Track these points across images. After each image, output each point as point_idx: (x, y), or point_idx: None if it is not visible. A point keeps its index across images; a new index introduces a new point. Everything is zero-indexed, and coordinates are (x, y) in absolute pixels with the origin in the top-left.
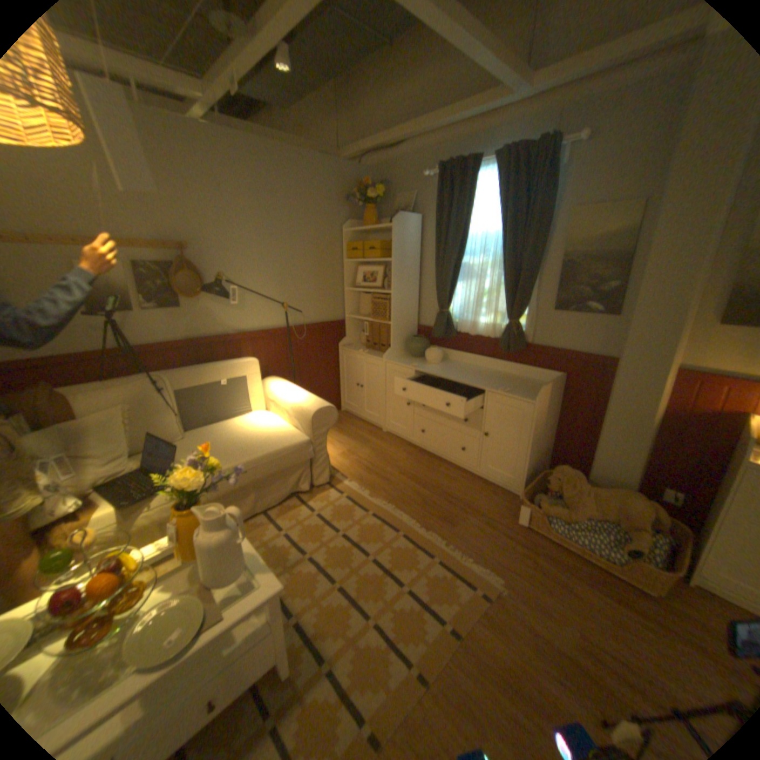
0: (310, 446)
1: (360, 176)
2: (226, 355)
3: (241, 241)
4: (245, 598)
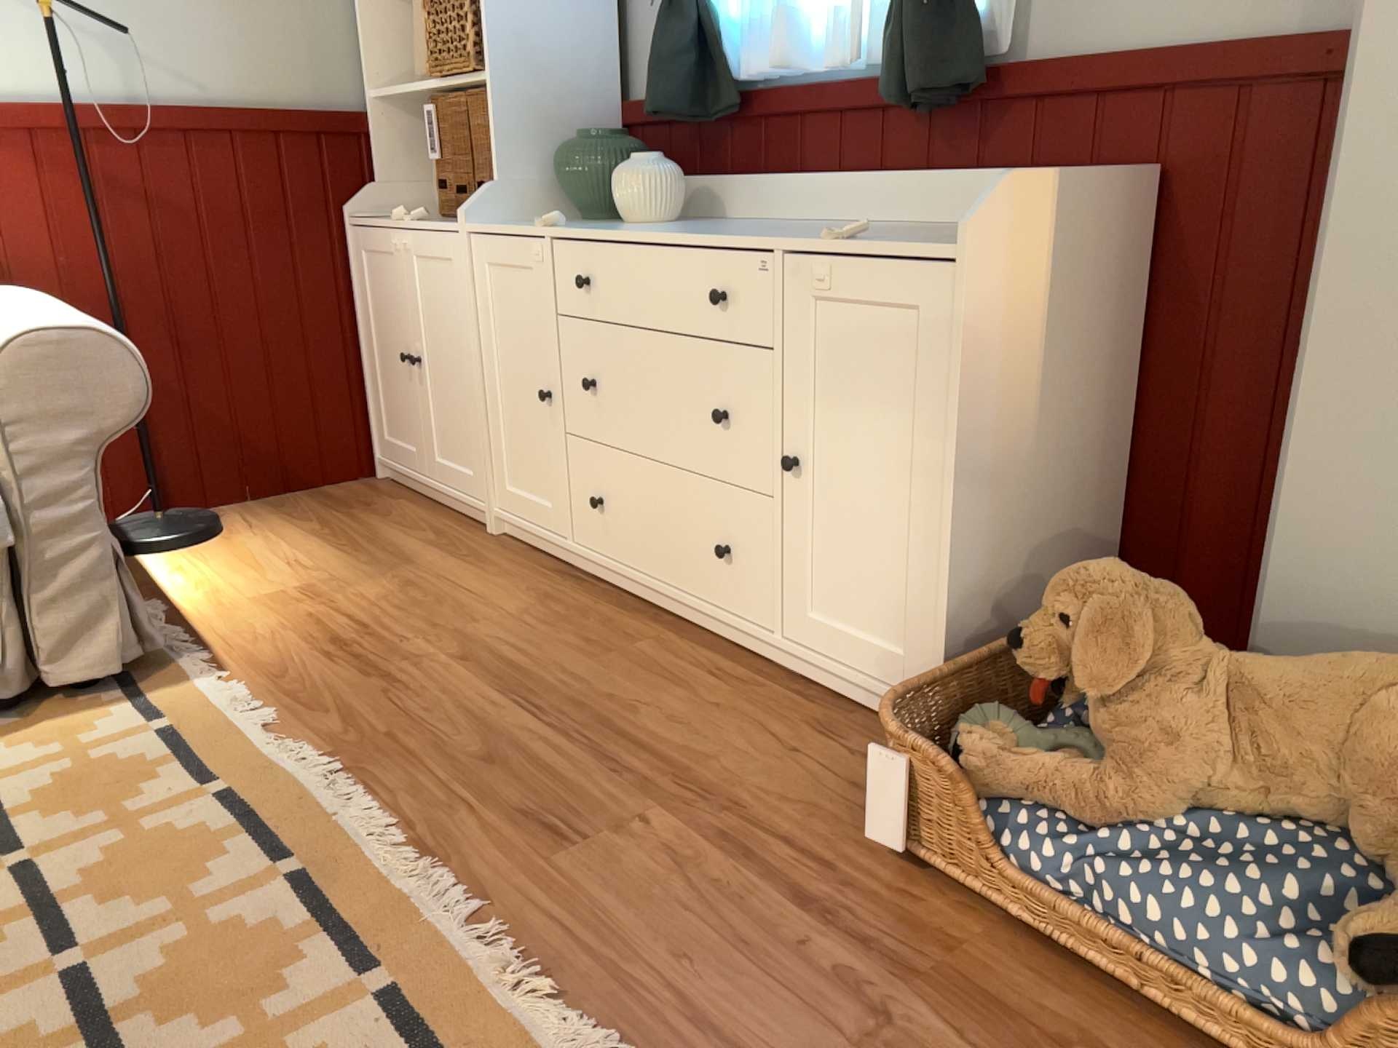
0: None
1: None
2: None
3: None
4: None
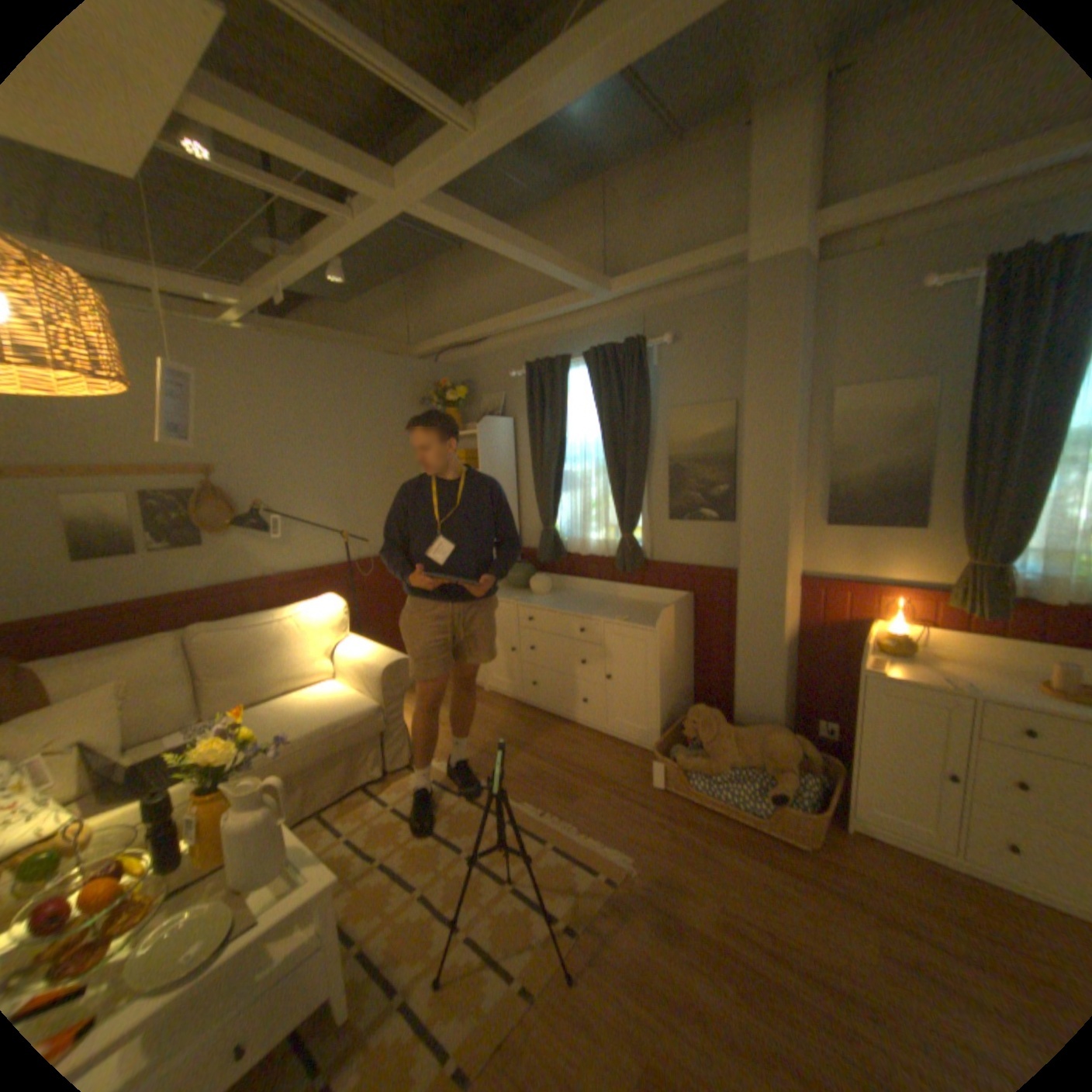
0: (380, 716)
1: (436, 376)
2: (262, 606)
3: (284, 460)
4: (287, 900)
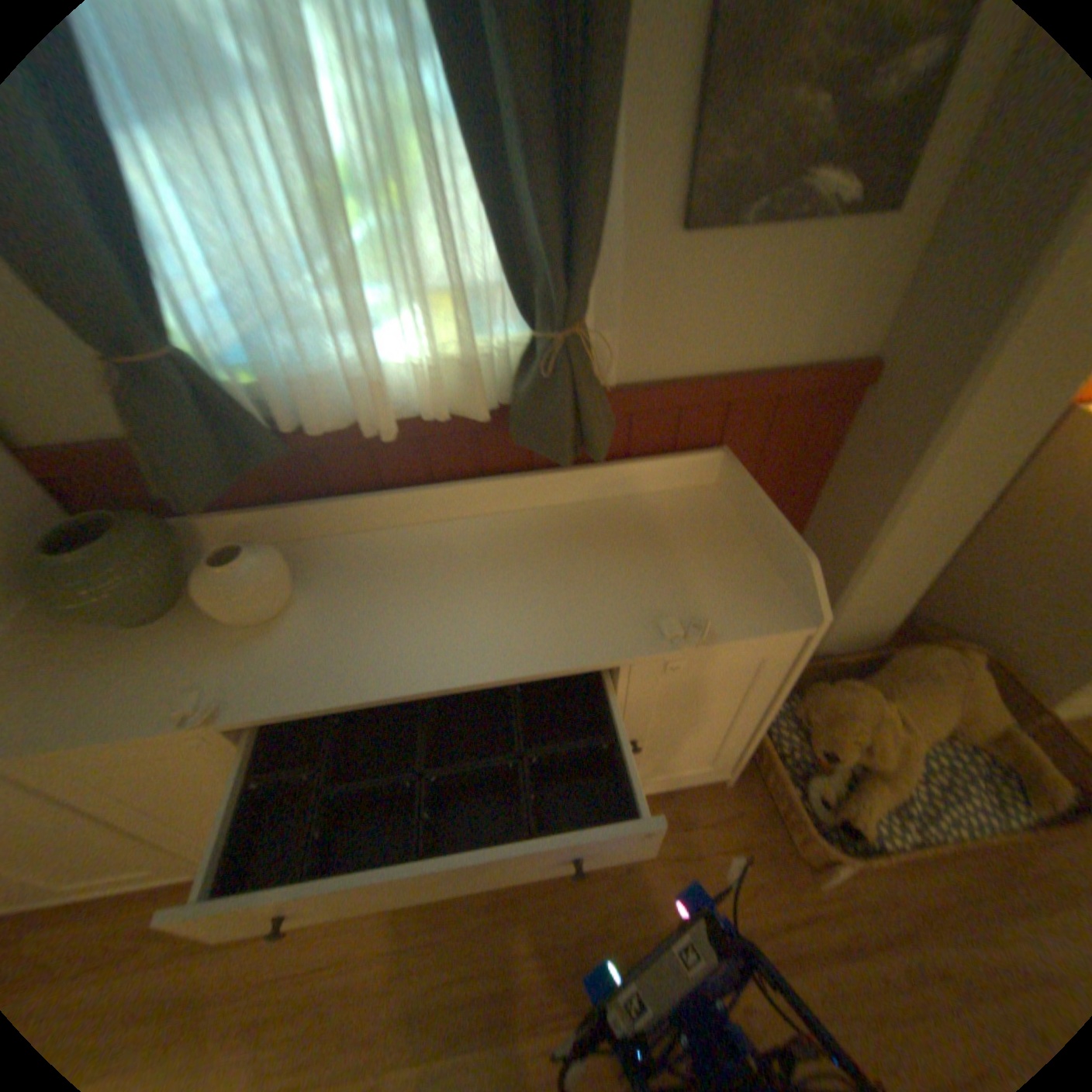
0: None
1: None
2: None
3: None
4: None
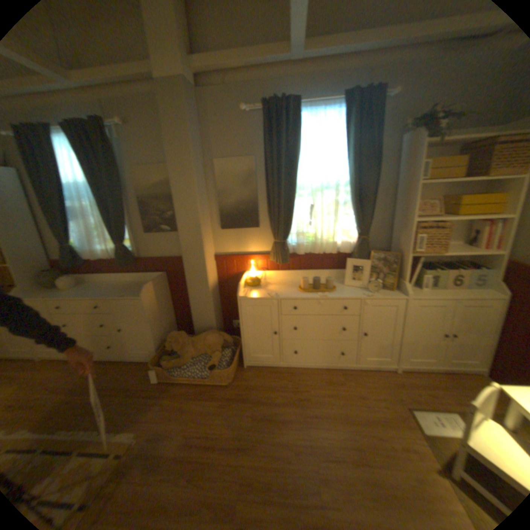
0: None
1: None
2: None
3: None
4: None
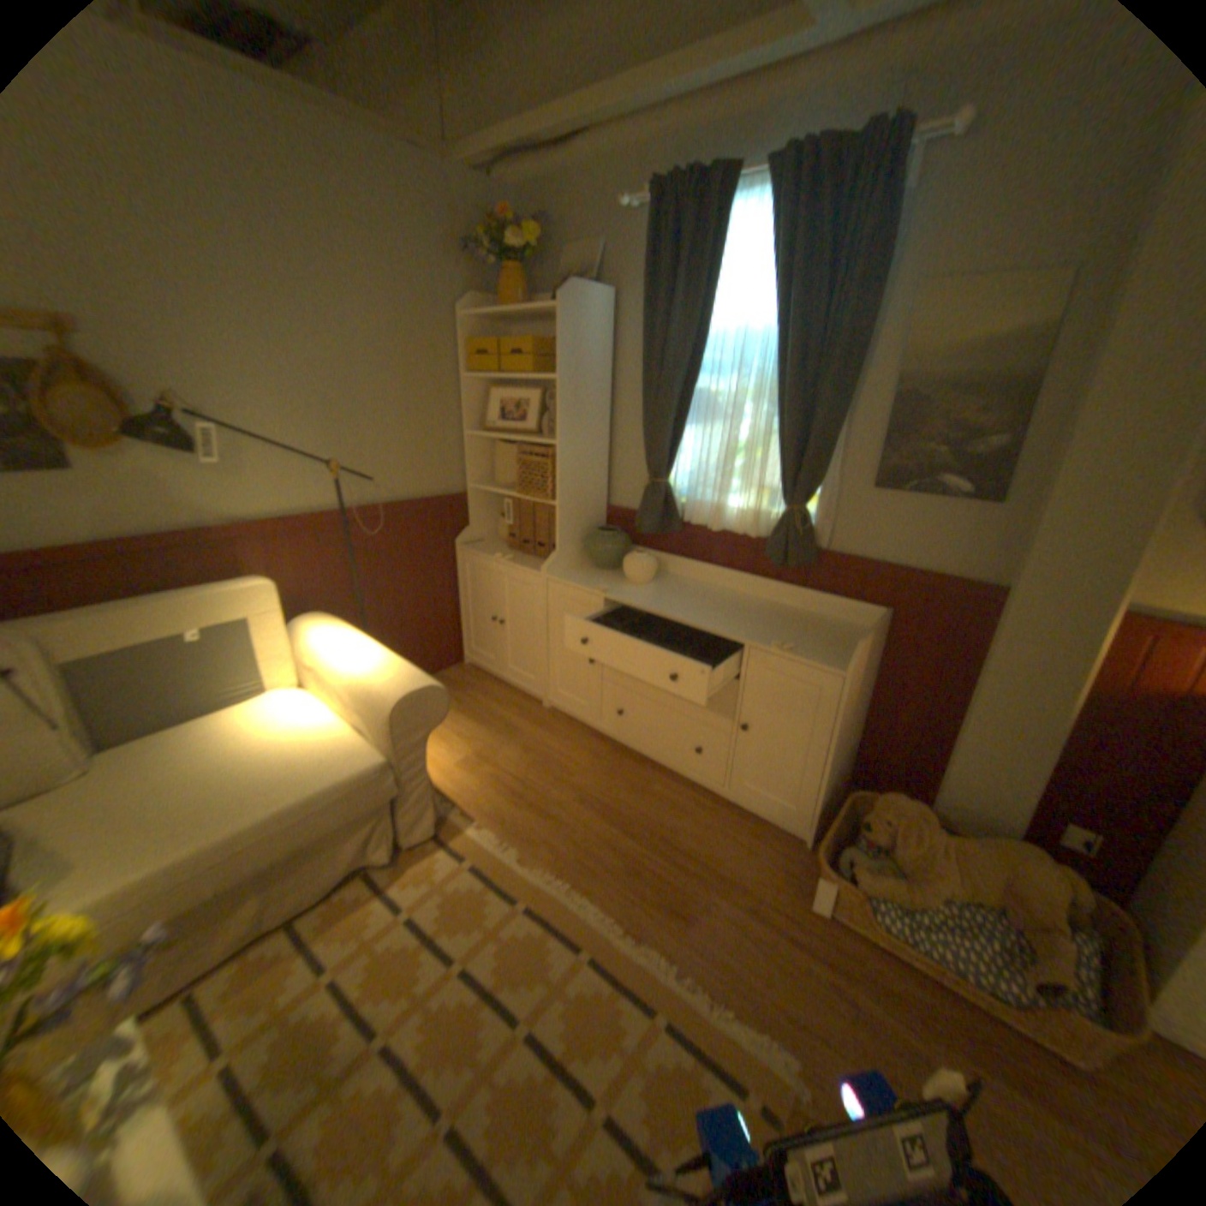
0: (390, 773)
1: (492, 203)
2: (204, 572)
3: (224, 322)
4: None
